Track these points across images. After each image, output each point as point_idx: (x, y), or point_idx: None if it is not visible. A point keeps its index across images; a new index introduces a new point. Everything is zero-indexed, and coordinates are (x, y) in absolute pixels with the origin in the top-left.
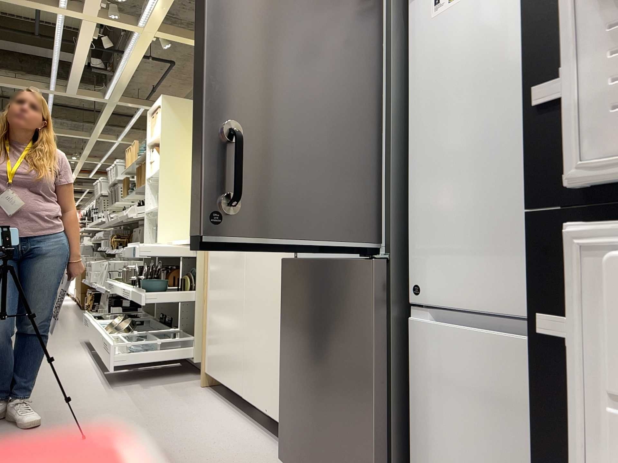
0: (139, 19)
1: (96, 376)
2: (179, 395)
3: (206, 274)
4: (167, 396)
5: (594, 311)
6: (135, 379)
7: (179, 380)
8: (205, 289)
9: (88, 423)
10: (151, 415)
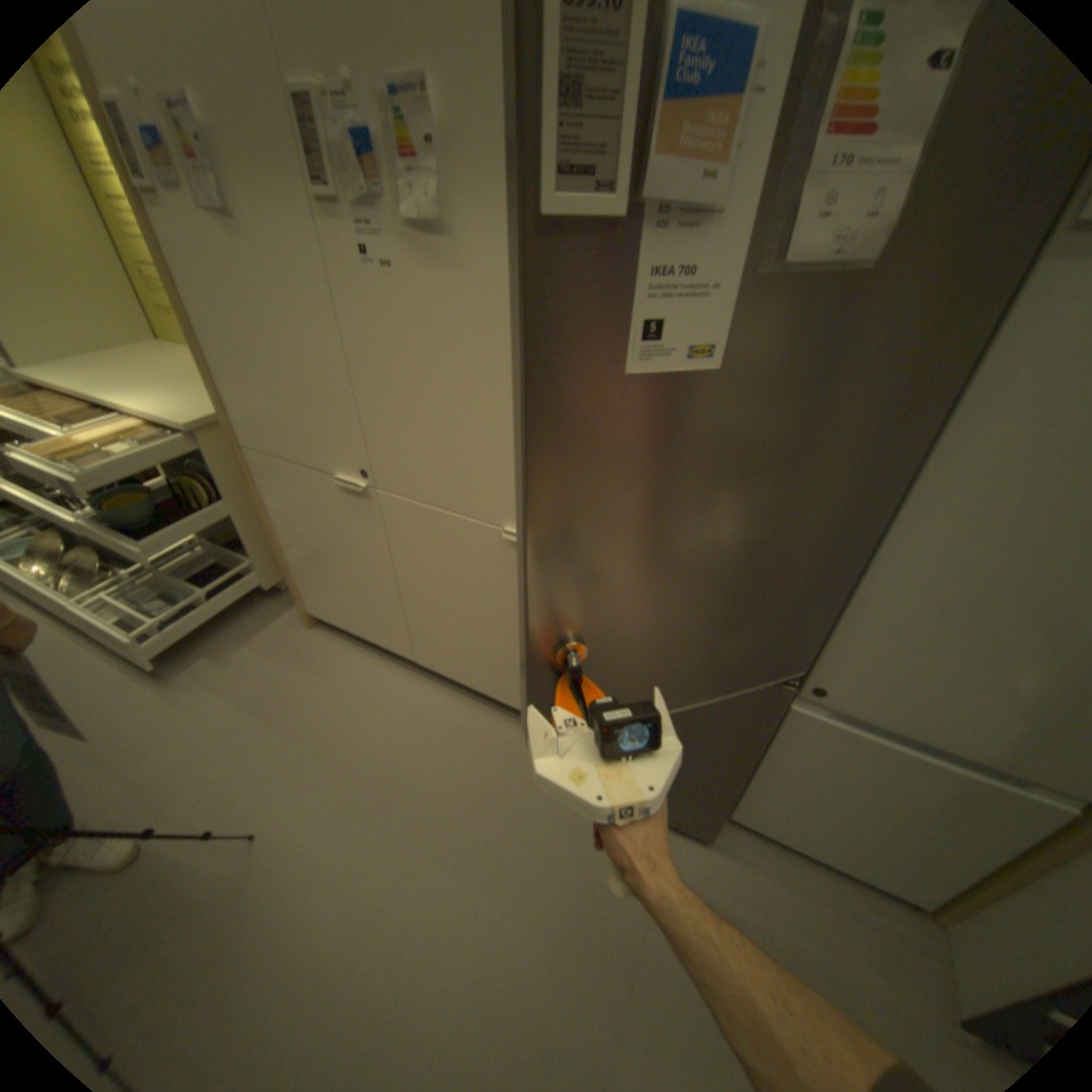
0: None
1: (99, 661)
2: (293, 660)
3: (257, 494)
4: (275, 669)
5: None
6: (184, 646)
7: (259, 622)
8: (266, 517)
9: (216, 793)
10: (295, 726)
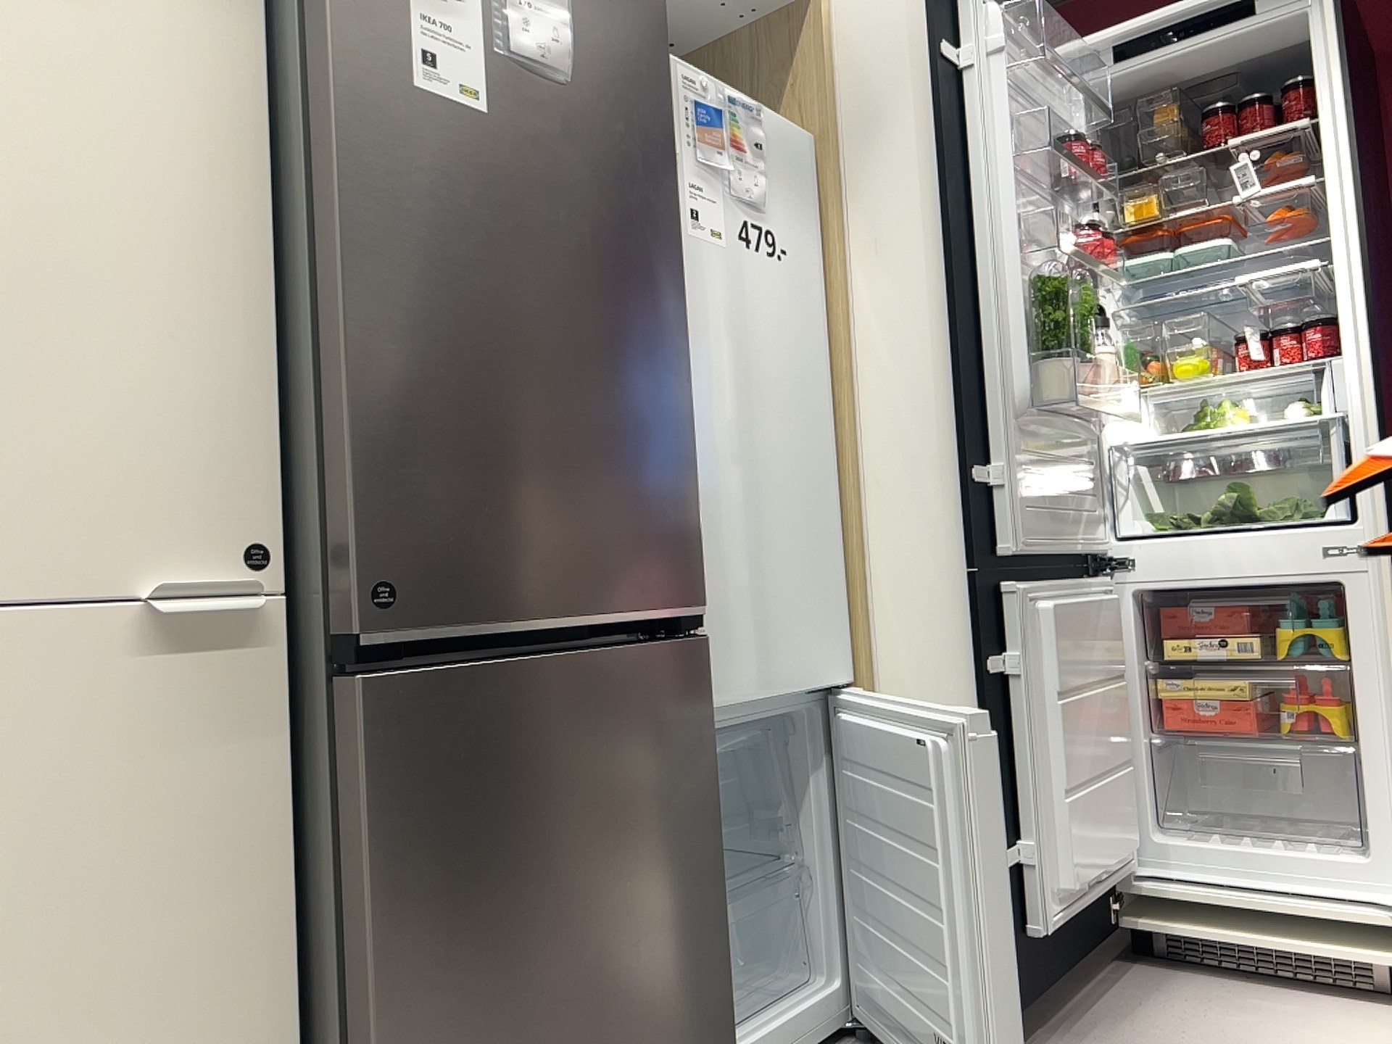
0: None
1: None
2: None
3: None
4: None
5: (1025, 637)
6: None
7: None
8: None
9: None
10: None
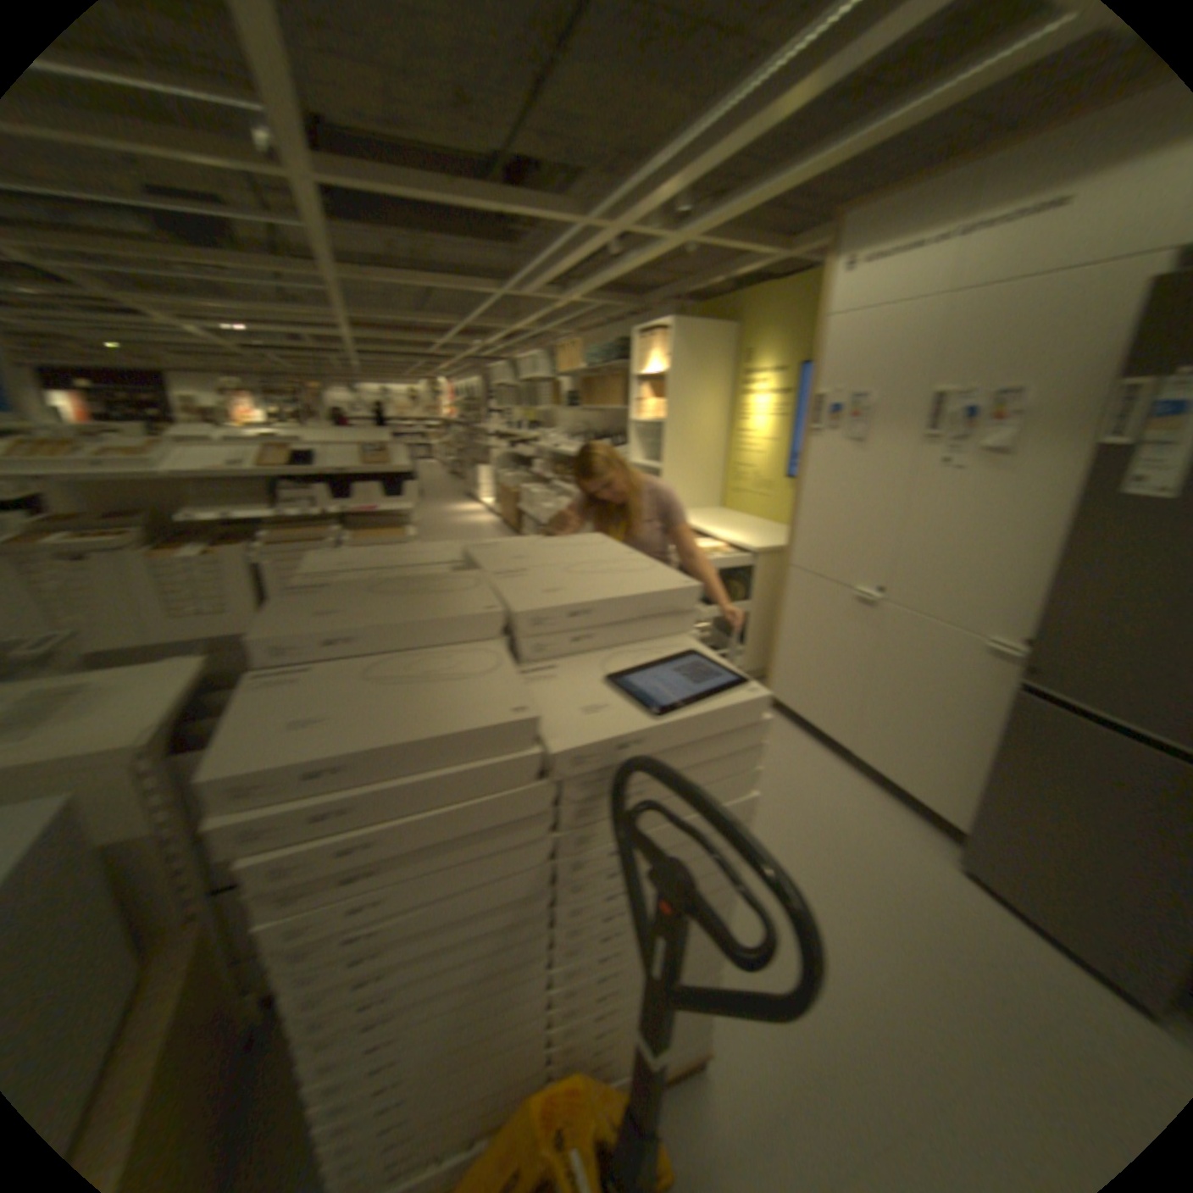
0: (676, 221)
1: None
2: None
3: (782, 598)
4: None
5: None
6: None
7: None
8: (779, 615)
9: None
10: None
